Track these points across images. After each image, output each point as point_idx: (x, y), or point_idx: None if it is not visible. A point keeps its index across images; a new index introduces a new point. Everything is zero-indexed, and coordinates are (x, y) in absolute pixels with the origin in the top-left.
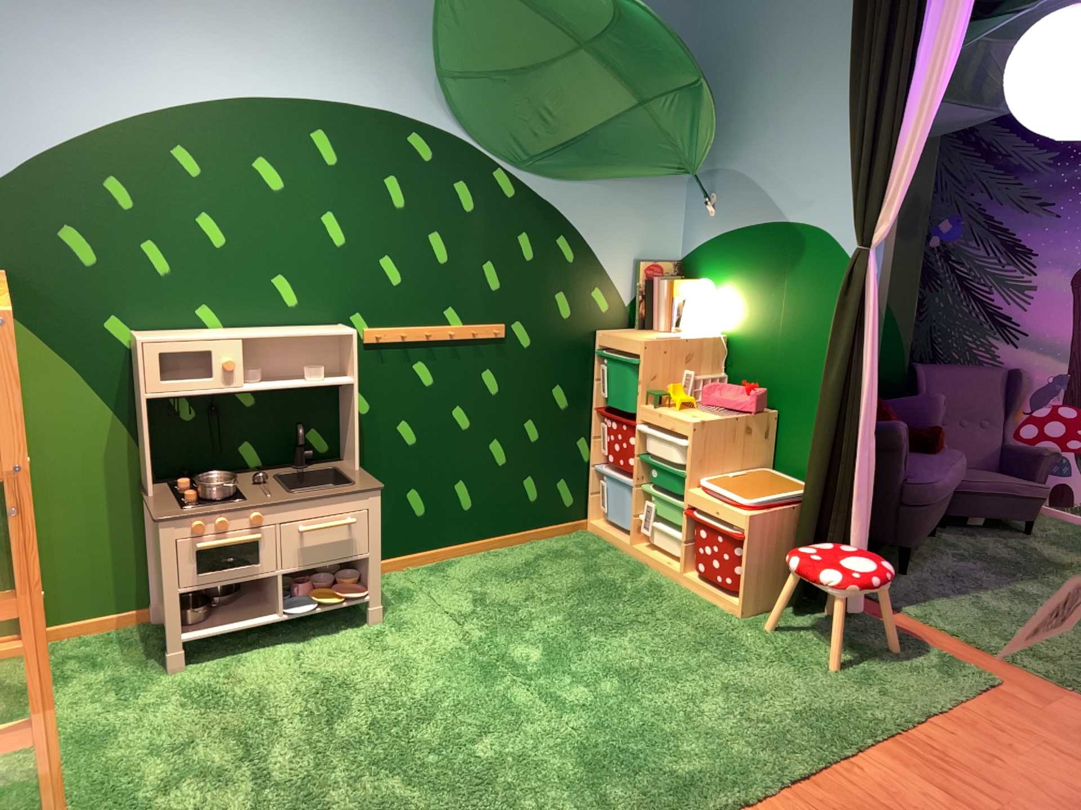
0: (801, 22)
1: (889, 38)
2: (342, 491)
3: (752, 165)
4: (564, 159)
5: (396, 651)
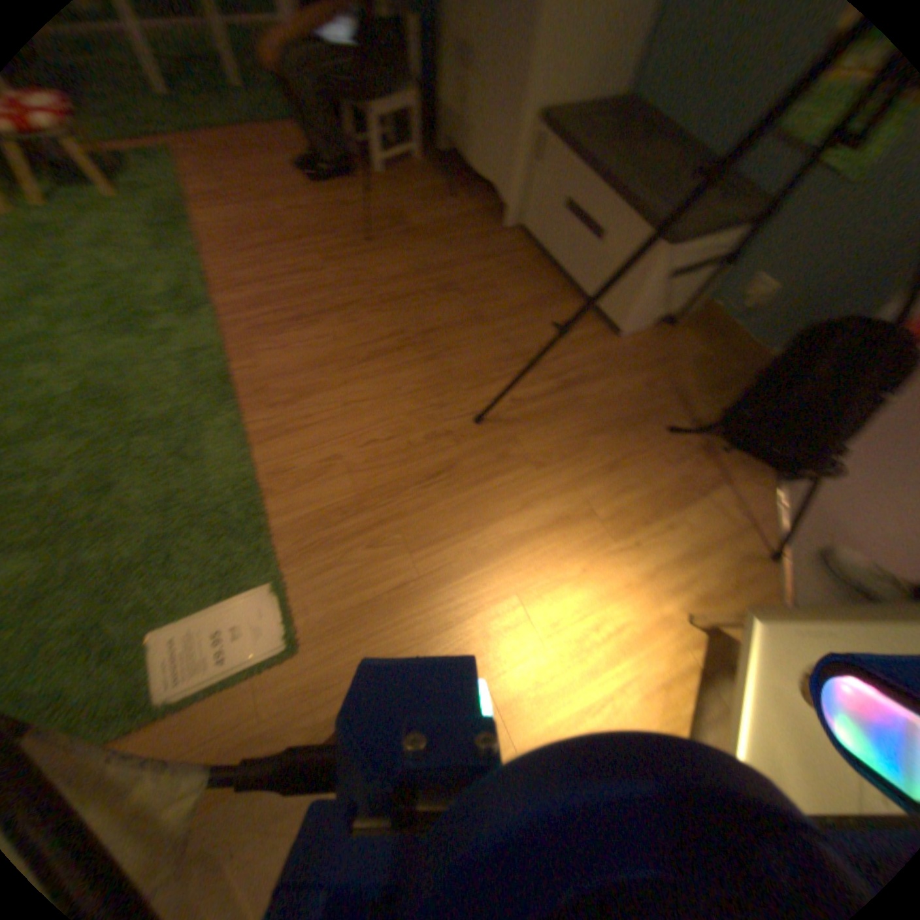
0: None
1: None
2: None
3: None
4: None
5: None
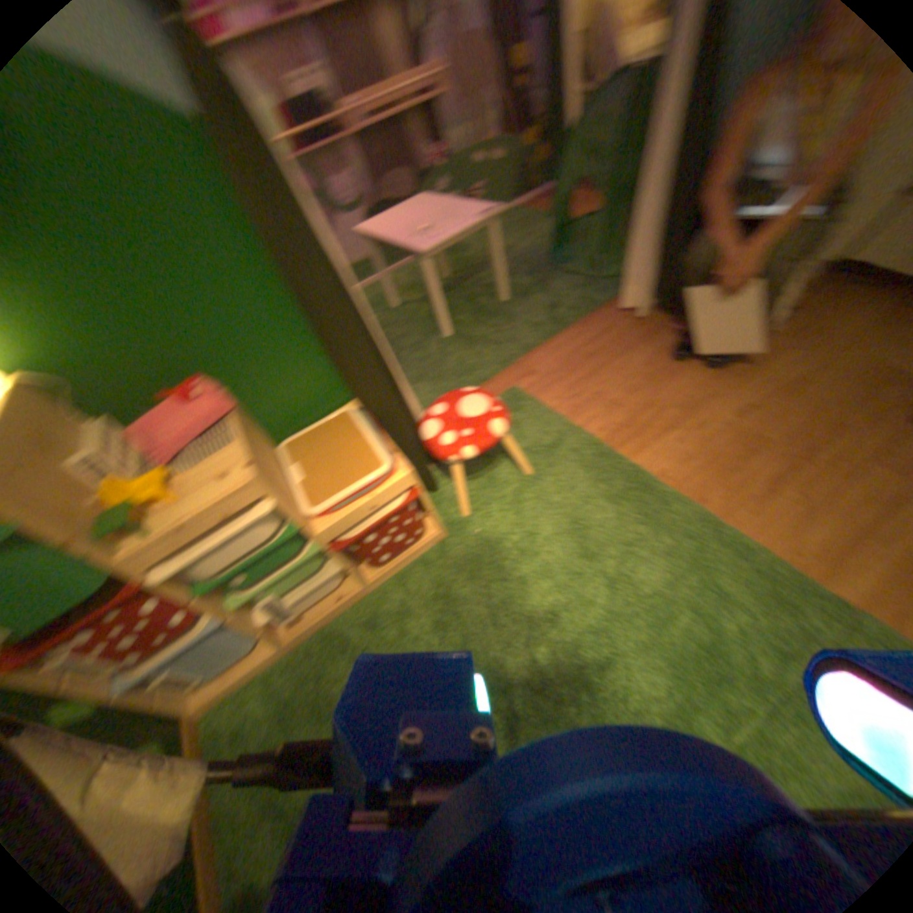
0: None
1: None
2: None
3: None
4: None
5: None
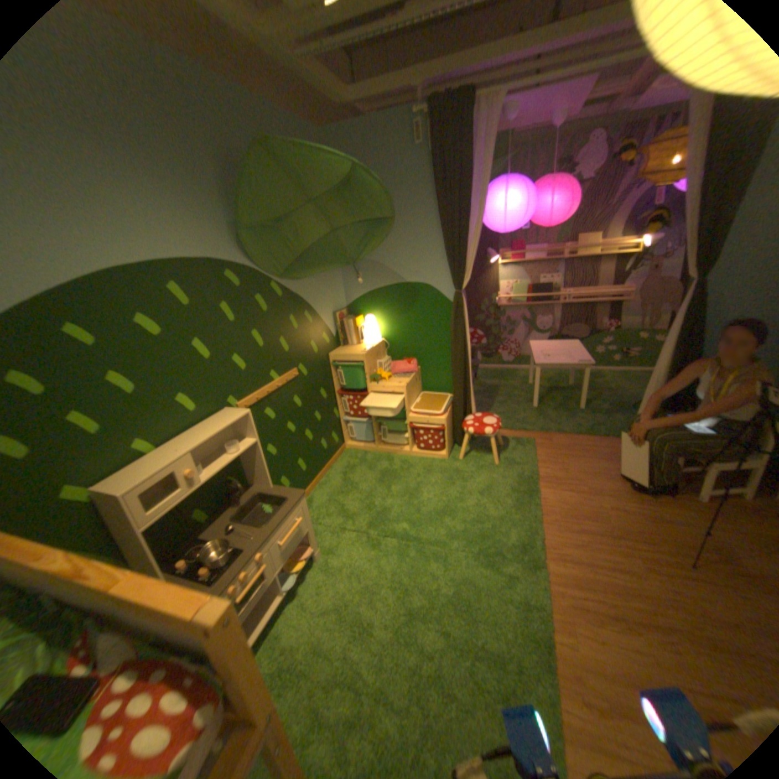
0: (398, 178)
1: (463, 189)
2: (288, 511)
3: (383, 254)
4: (298, 266)
5: (347, 572)
